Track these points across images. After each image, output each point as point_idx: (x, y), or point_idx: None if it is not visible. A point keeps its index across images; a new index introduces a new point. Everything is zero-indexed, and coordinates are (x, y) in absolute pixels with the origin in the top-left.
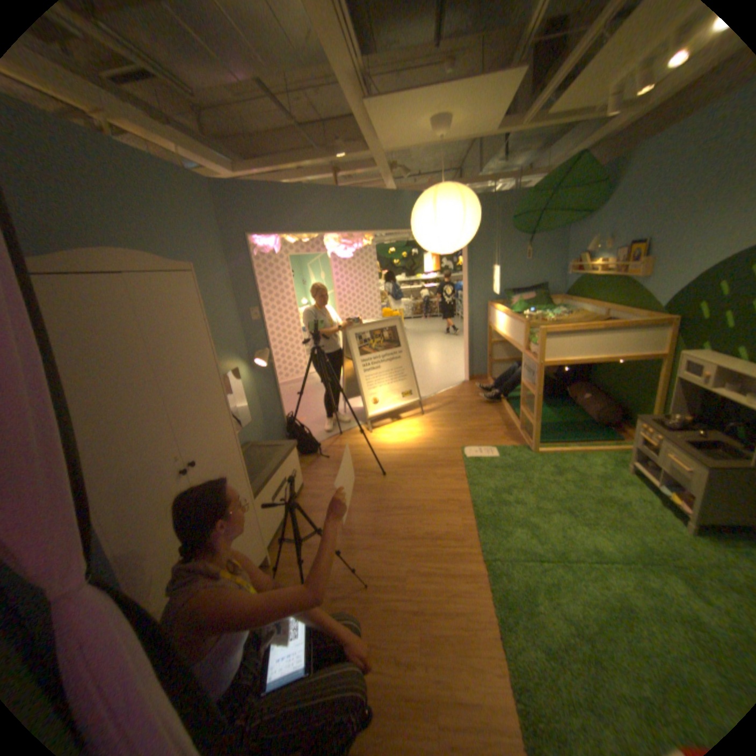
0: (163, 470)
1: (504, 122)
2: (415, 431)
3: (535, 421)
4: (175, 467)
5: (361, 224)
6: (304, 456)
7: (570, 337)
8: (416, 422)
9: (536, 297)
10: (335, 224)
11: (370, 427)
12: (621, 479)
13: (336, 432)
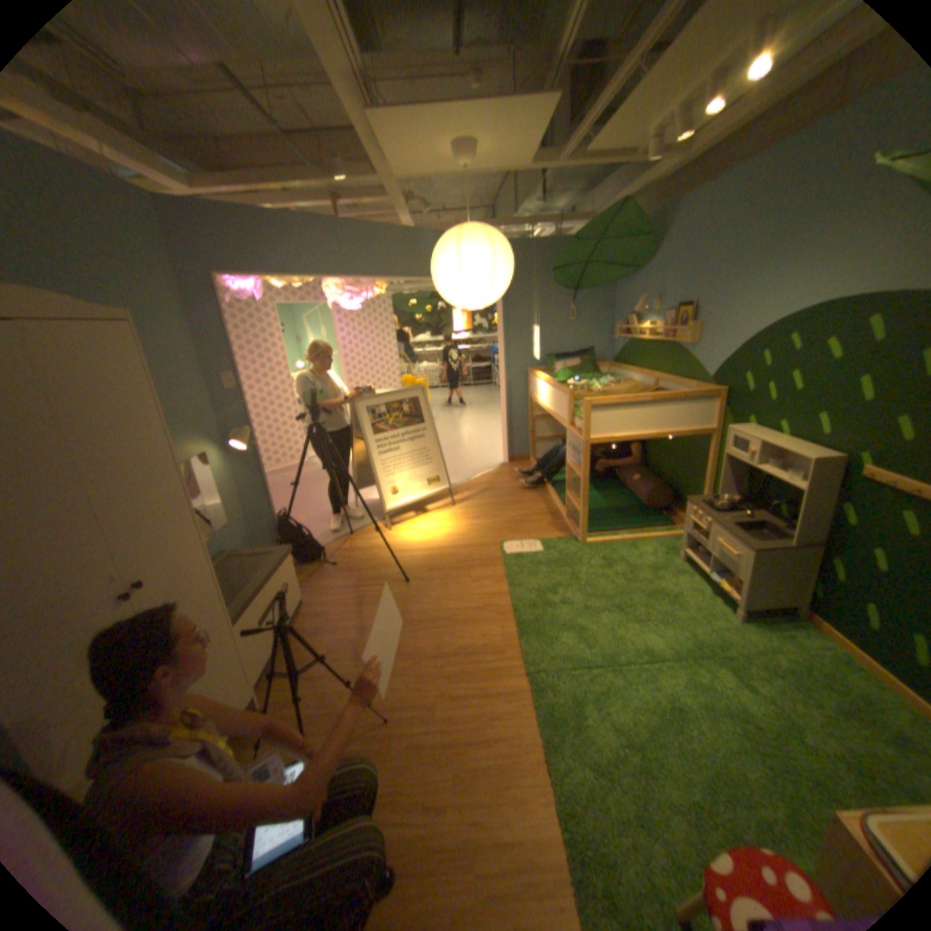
0: (92, 598)
1: (540, 156)
2: (445, 526)
3: (582, 508)
4: (112, 591)
5: (371, 269)
6: (303, 566)
7: (617, 411)
8: (446, 515)
9: (581, 364)
10: (337, 267)
11: (389, 524)
12: (672, 569)
13: (345, 532)
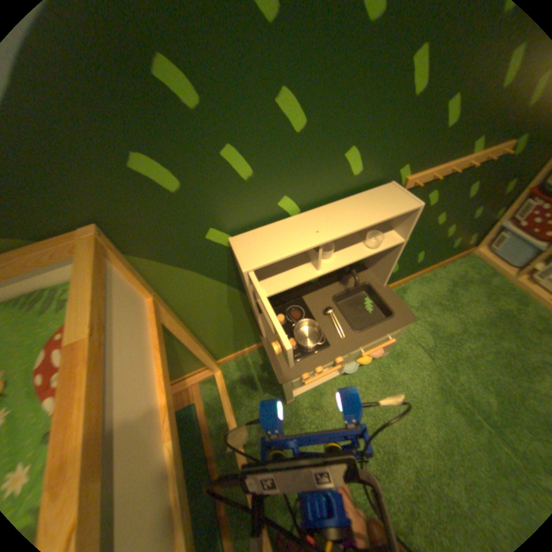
0: None
1: None
2: None
3: None
4: None
5: None
6: None
7: None
8: None
9: None
10: None
11: None
12: (307, 413)
13: None
